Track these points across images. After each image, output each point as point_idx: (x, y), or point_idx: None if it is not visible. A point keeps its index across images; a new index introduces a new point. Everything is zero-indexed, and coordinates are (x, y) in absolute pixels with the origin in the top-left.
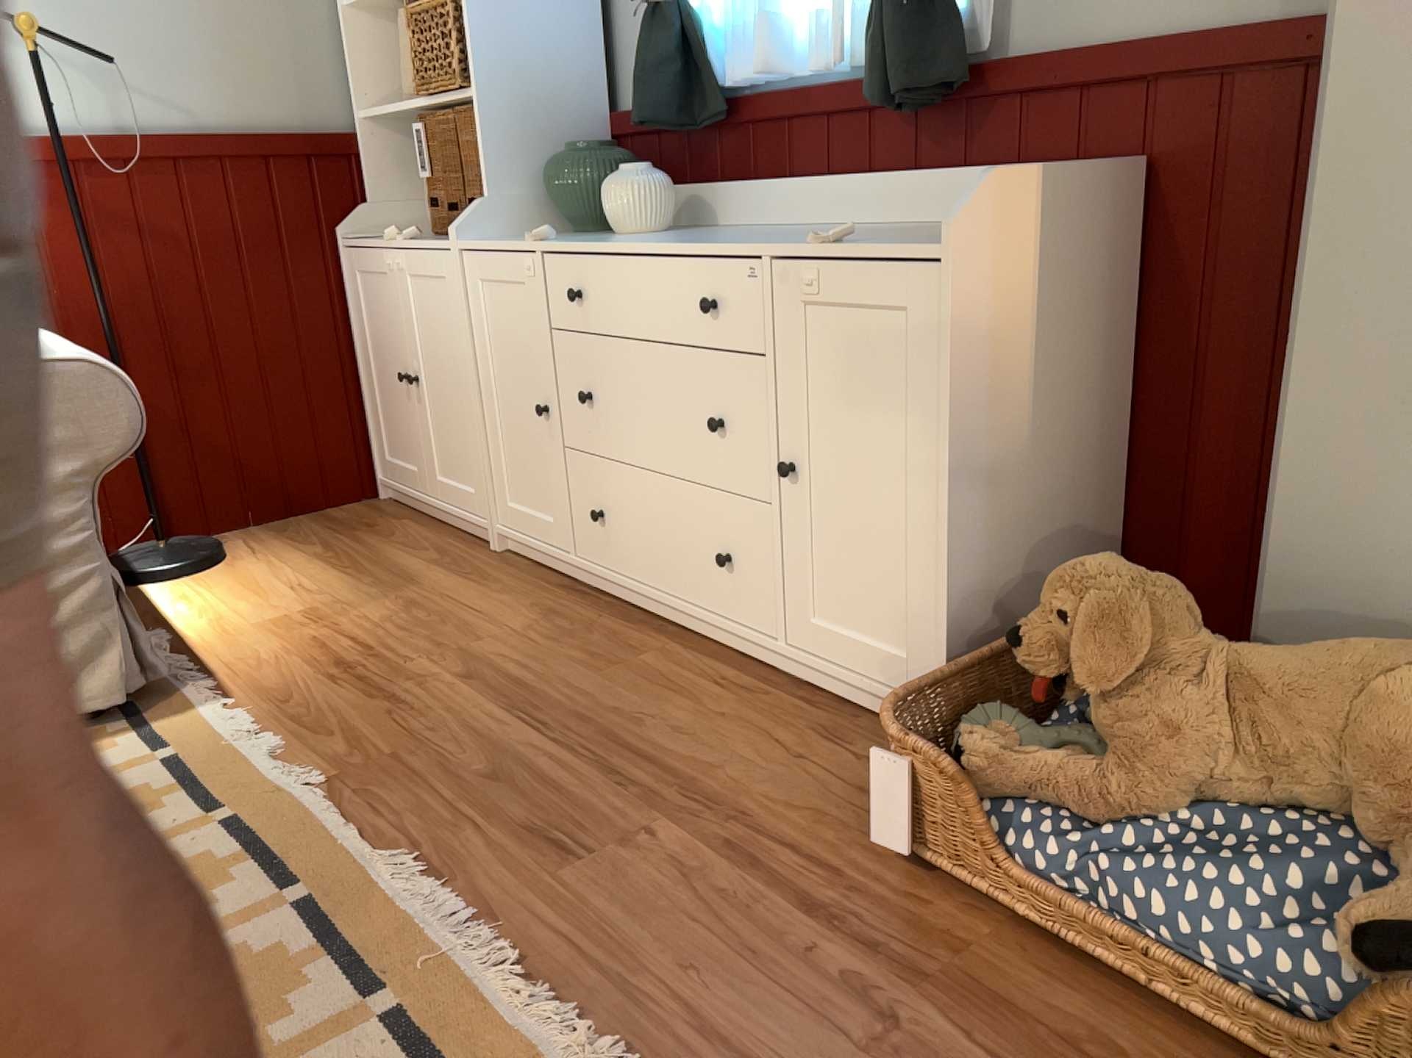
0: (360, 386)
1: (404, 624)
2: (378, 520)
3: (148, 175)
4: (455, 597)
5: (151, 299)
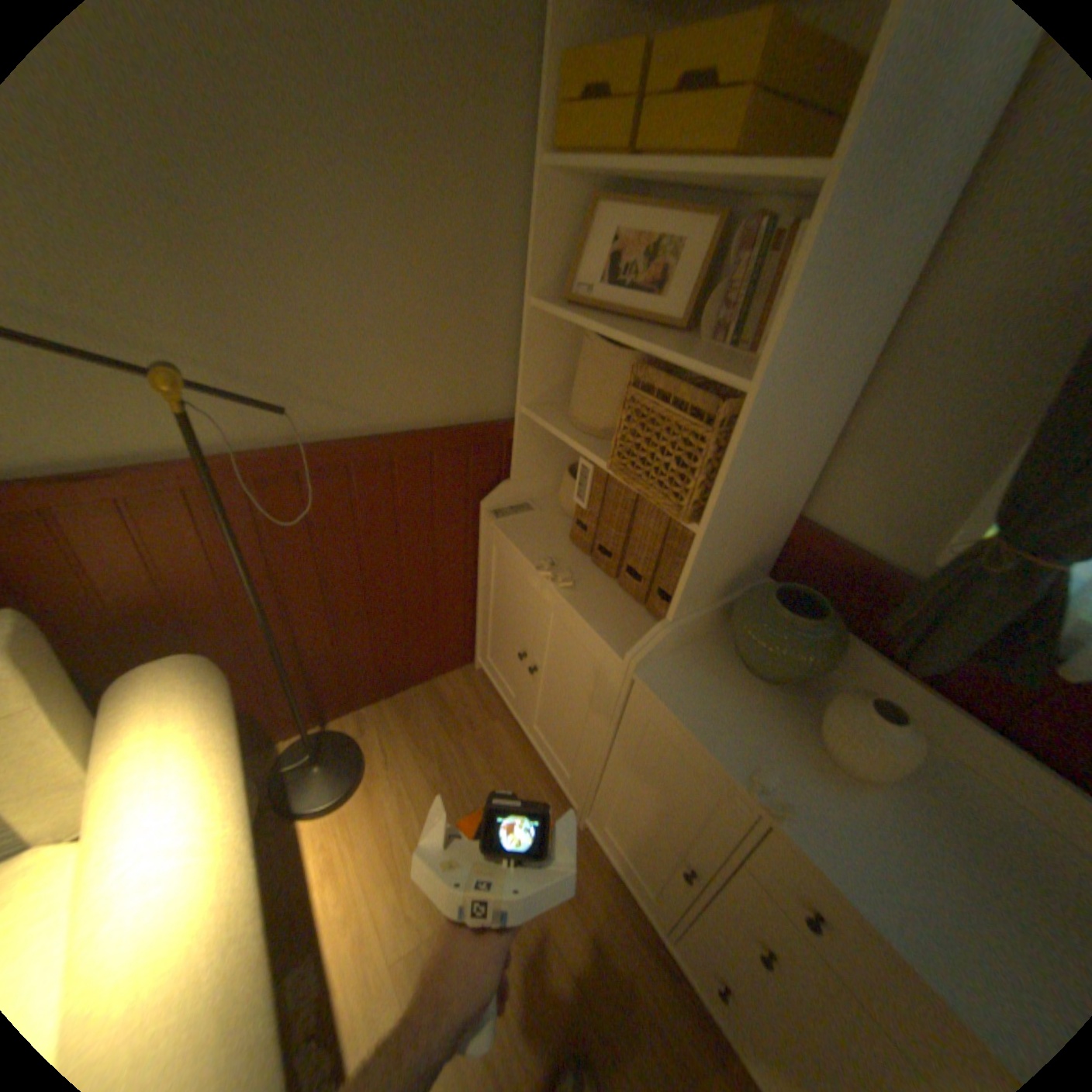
0: (477, 603)
1: (527, 1013)
2: (479, 715)
3: (317, 473)
4: (563, 945)
5: (314, 574)
